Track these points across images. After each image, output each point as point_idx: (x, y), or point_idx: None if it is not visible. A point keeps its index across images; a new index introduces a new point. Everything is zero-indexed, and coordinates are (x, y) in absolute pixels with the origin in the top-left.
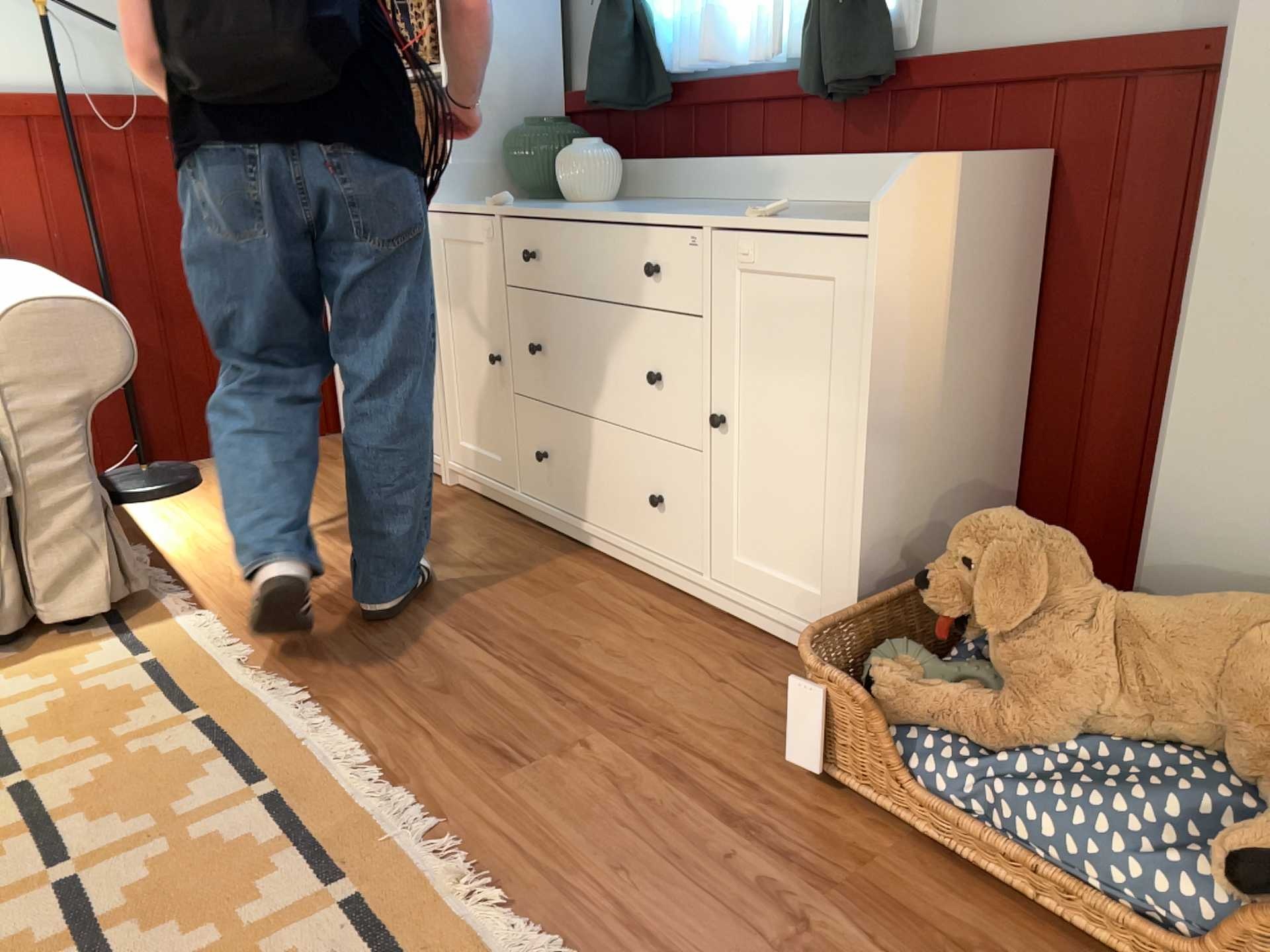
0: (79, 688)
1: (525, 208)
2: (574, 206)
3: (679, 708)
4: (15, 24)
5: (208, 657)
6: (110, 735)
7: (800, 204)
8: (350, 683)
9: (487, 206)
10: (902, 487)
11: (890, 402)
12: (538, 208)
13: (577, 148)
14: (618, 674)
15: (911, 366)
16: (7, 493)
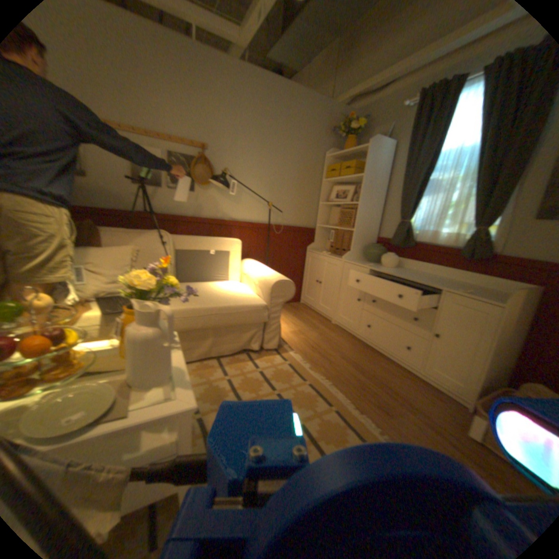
0: (276, 368)
1: (376, 267)
2: (387, 268)
3: (426, 409)
4: (259, 207)
5: (301, 366)
6: (290, 384)
7: (453, 280)
8: (337, 381)
9: (363, 264)
10: (494, 367)
11: (498, 347)
12: (380, 269)
13: (389, 254)
14: (404, 394)
15: (505, 338)
16: (266, 320)
